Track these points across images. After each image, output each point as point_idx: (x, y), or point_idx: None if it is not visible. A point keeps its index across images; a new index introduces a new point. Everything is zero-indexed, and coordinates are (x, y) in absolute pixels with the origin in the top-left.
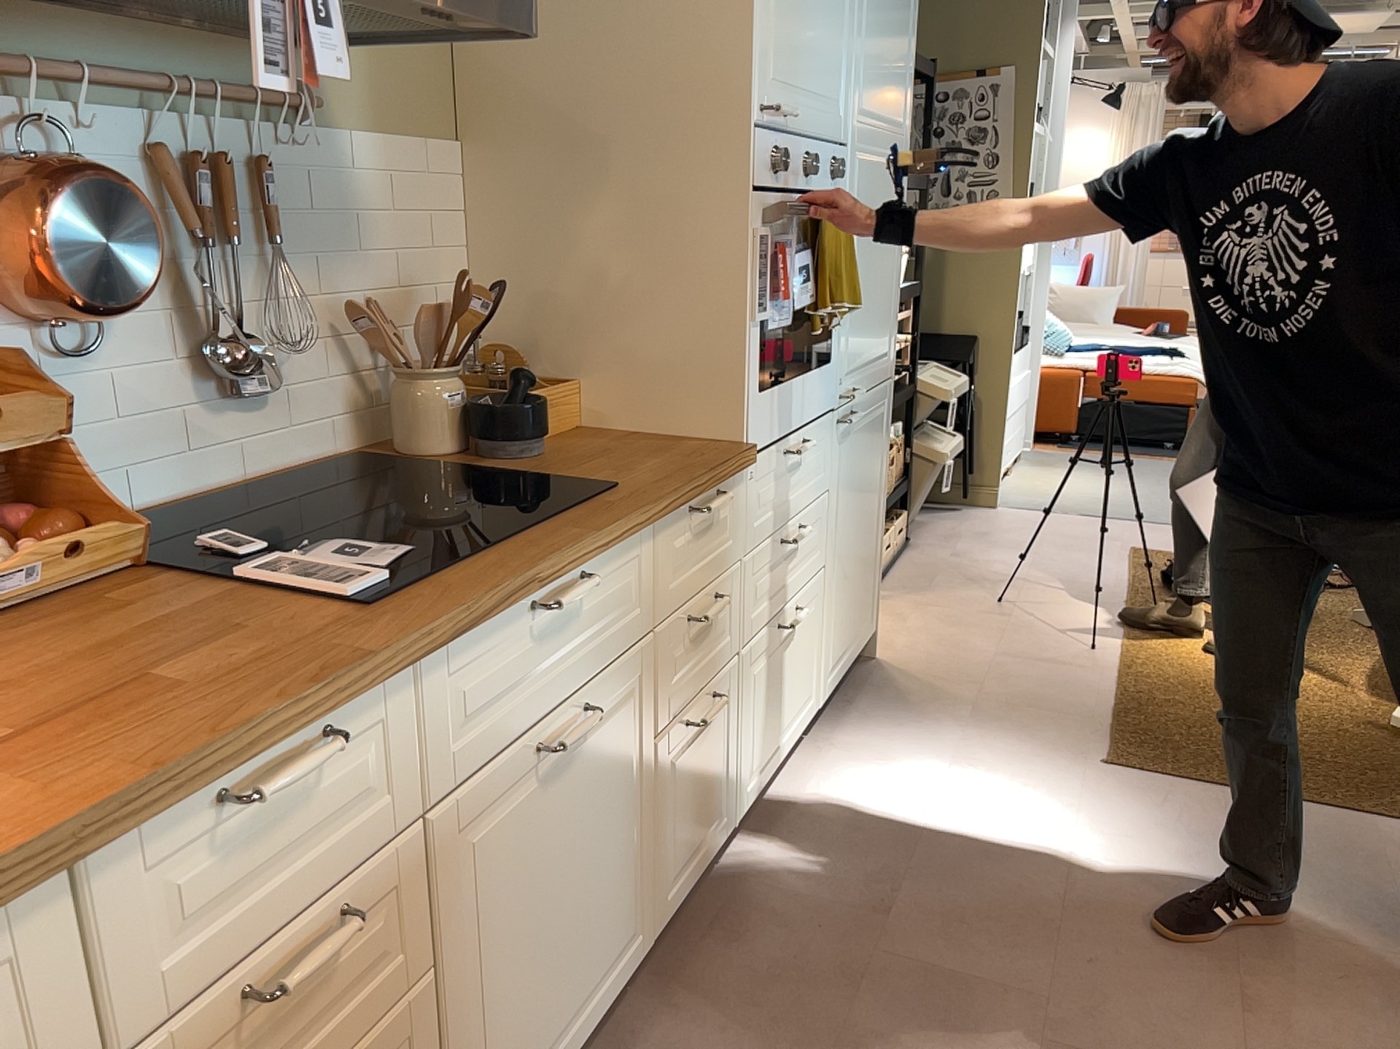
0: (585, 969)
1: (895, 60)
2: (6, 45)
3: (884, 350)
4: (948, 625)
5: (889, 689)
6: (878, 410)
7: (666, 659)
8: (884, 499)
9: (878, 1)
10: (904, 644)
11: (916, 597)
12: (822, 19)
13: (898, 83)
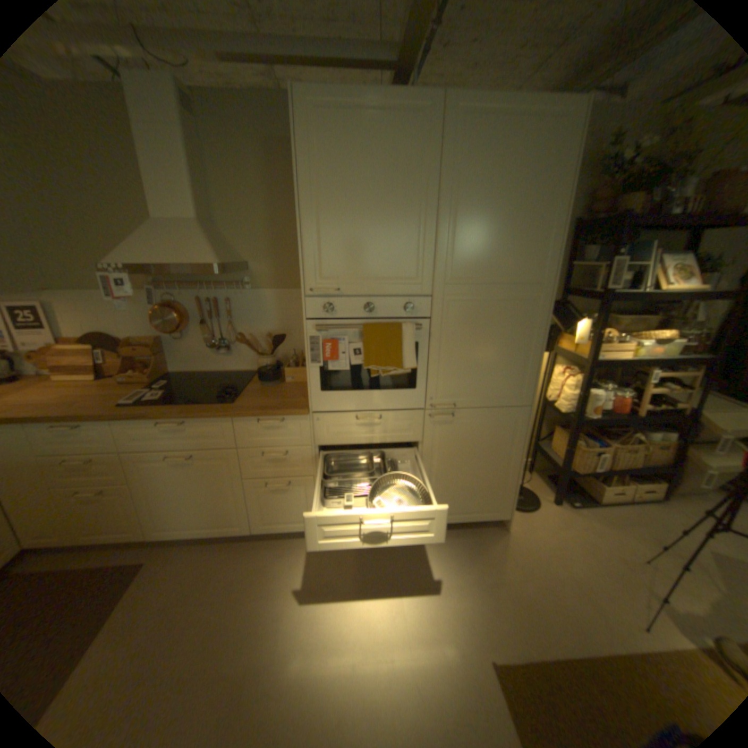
0: (205, 521)
1: (516, 244)
2: (165, 279)
3: (508, 391)
4: (581, 549)
5: (484, 546)
6: (500, 419)
7: (248, 460)
8: (519, 463)
9: (475, 219)
10: (536, 538)
11: (597, 527)
12: (382, 243)
13: (523, 255)
